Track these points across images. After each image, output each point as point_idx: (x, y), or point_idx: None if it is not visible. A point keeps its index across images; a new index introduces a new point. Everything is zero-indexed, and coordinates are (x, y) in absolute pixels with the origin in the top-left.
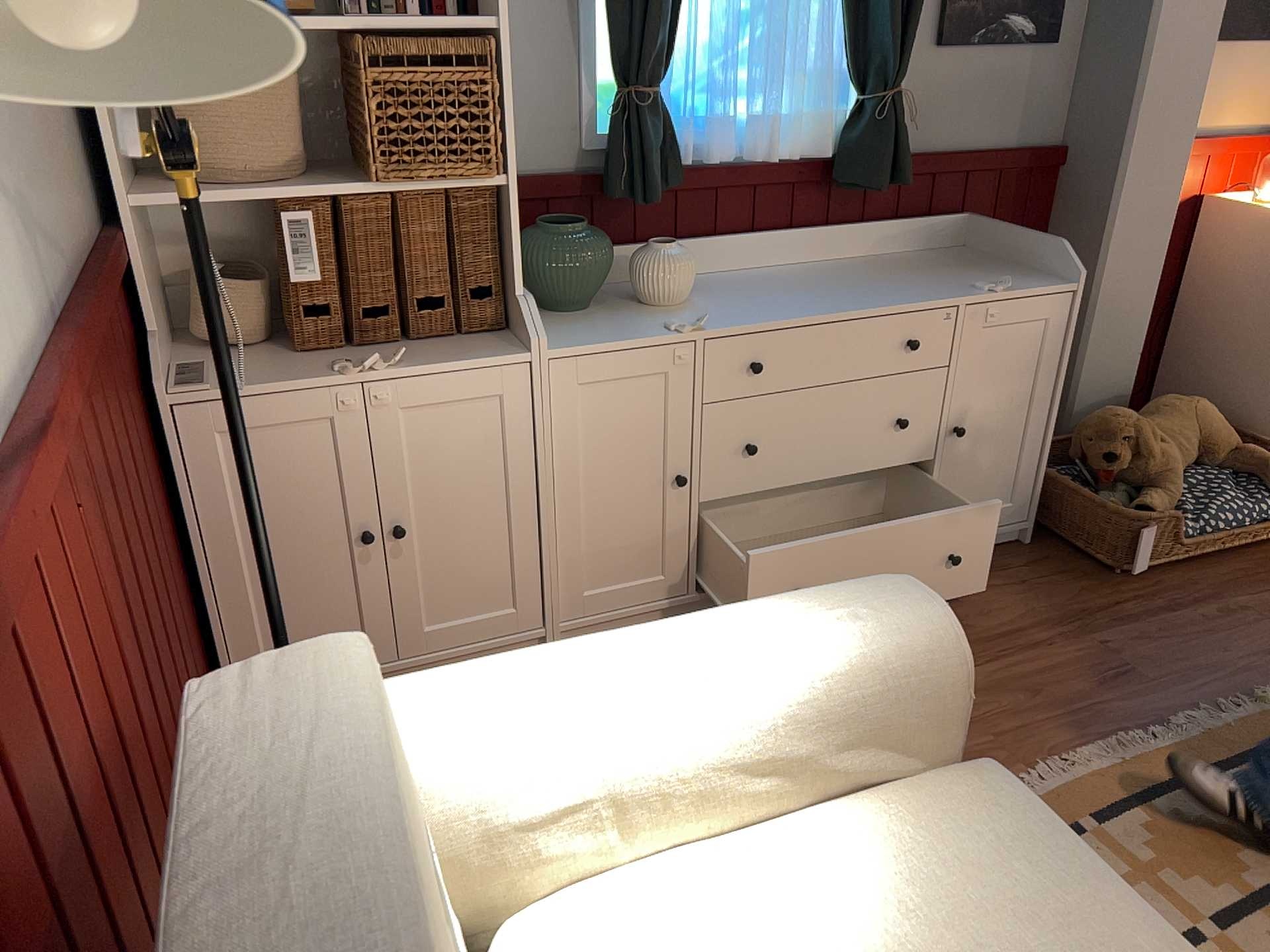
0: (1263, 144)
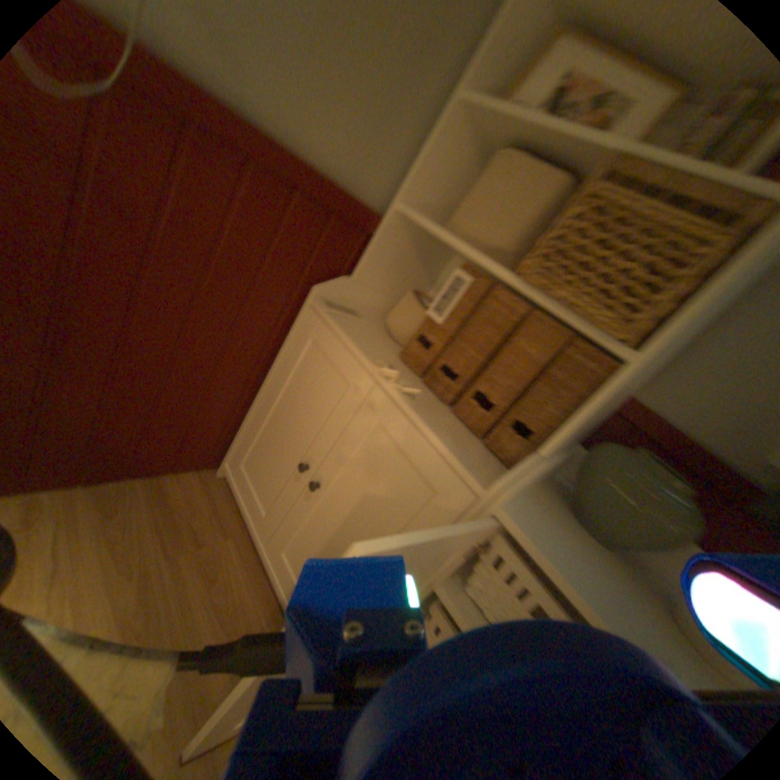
0: None
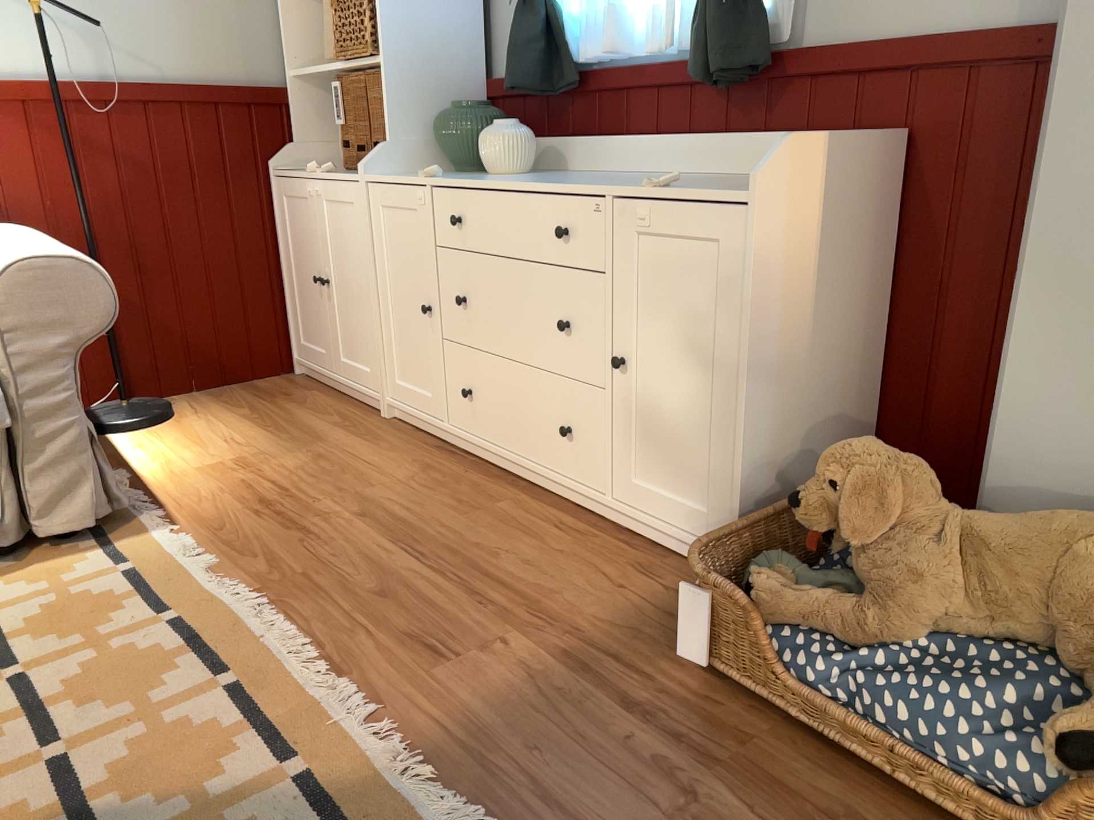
0: None
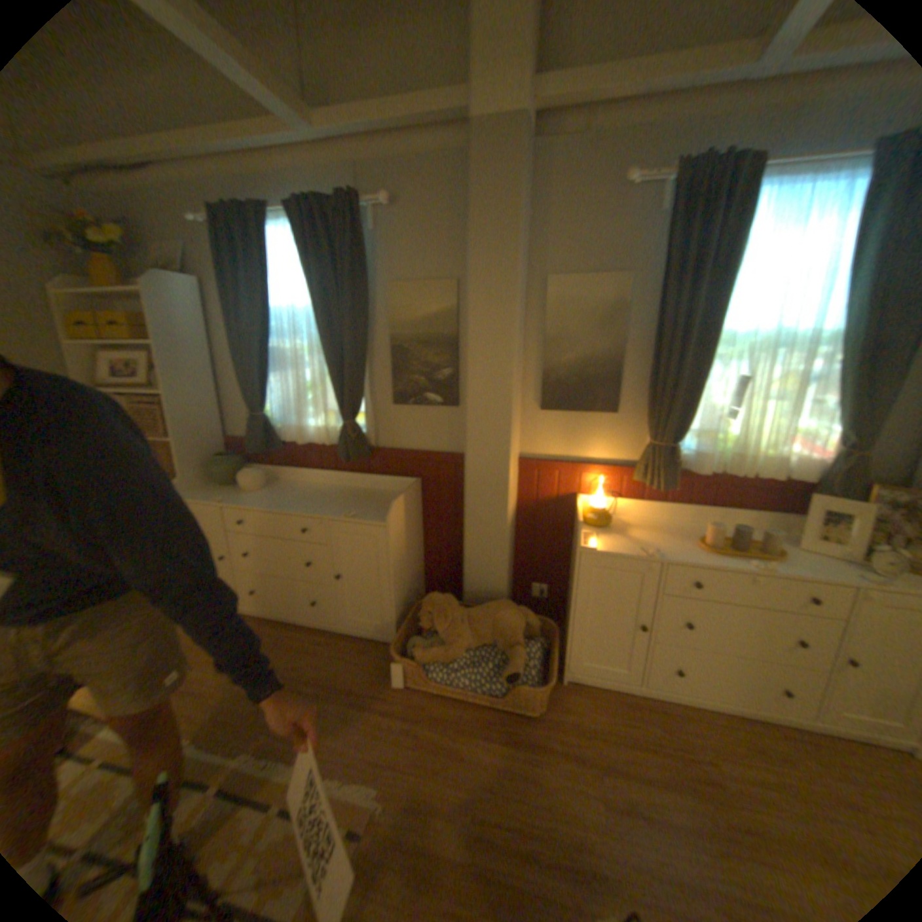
0: (616, 472)
